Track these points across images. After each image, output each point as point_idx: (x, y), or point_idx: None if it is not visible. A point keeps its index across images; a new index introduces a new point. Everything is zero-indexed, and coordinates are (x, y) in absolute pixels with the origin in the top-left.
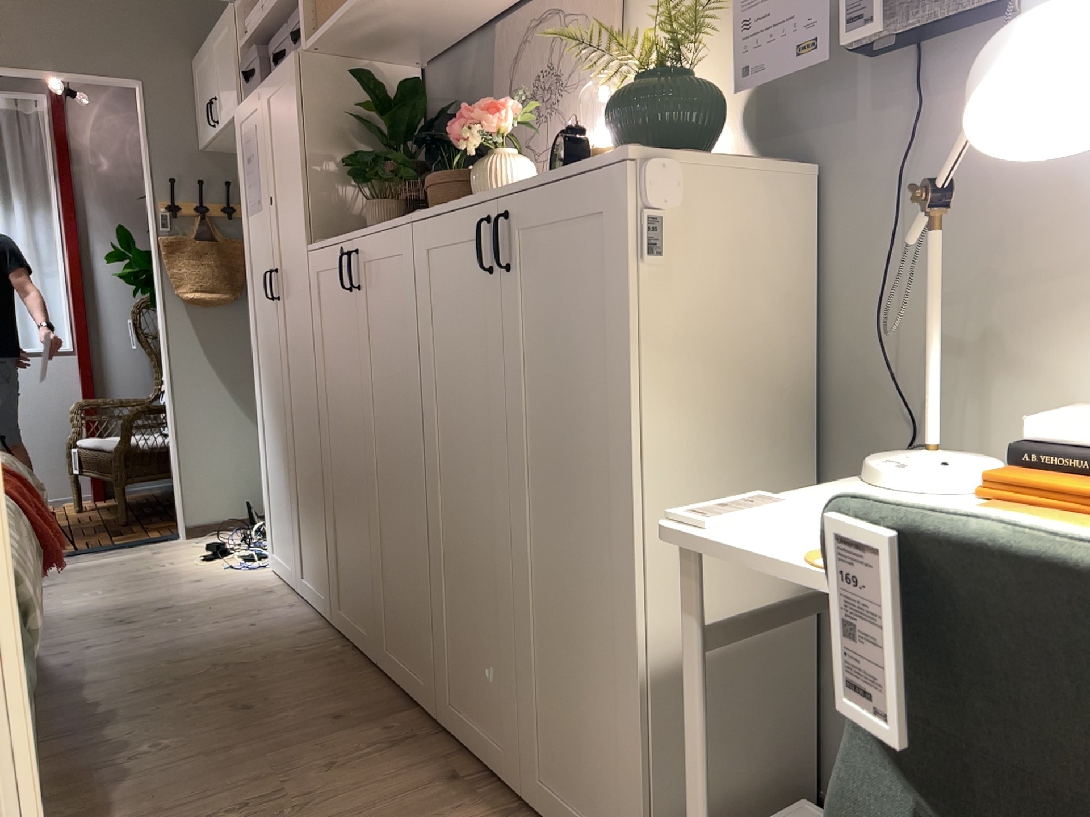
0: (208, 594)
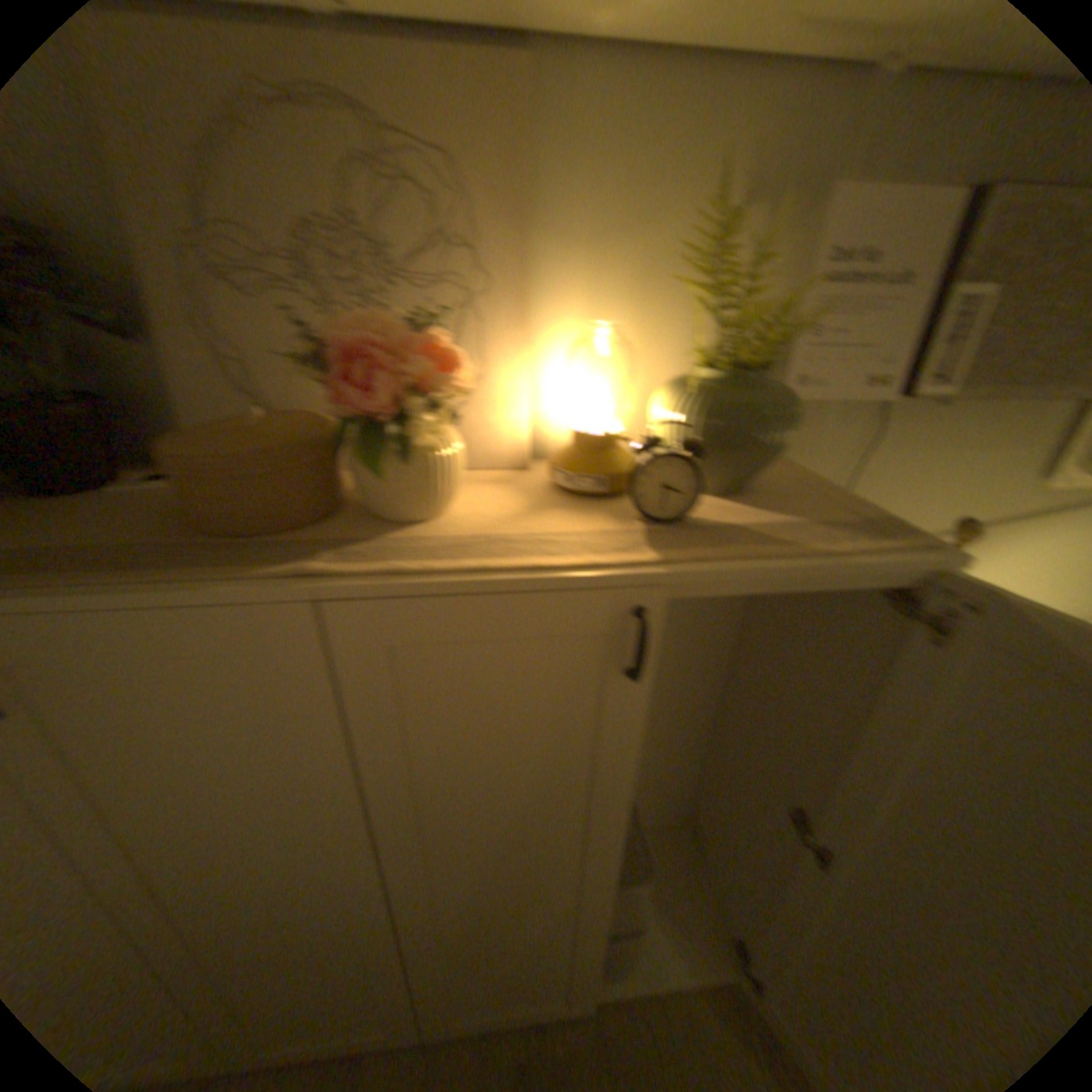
0: None
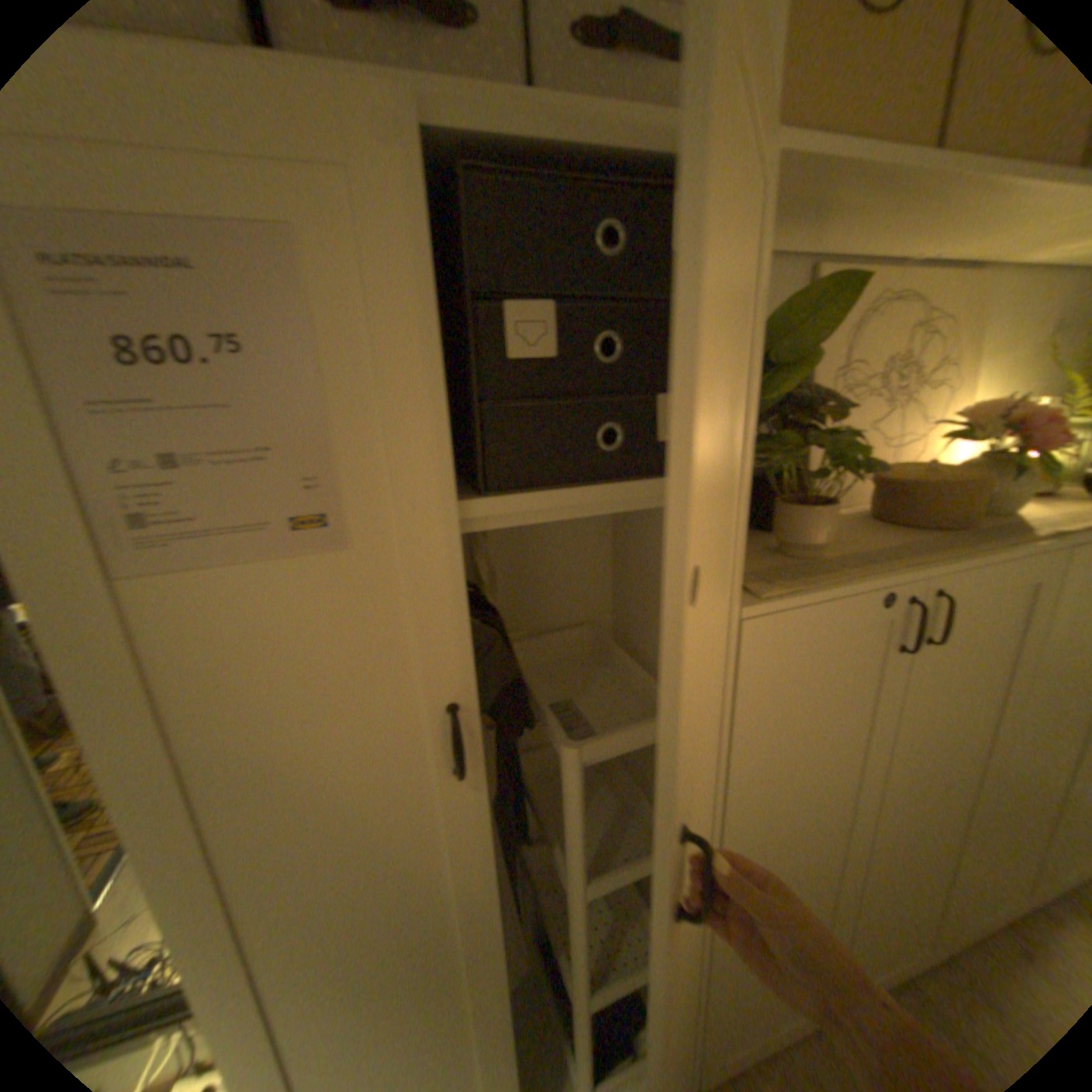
0: None
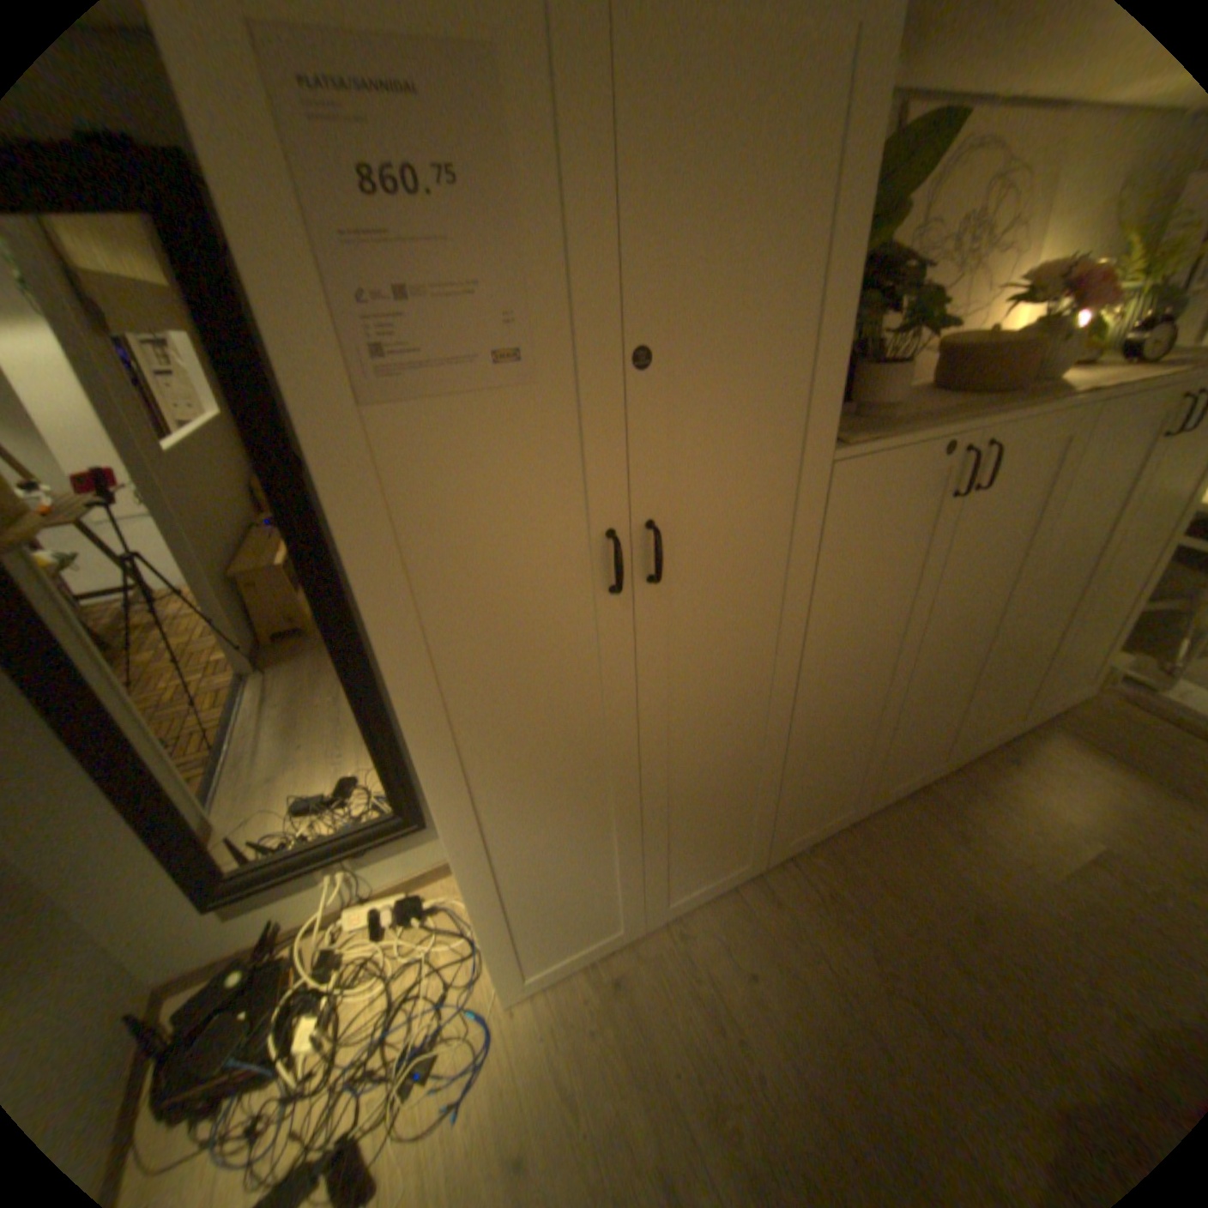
0: (601, 1106)
